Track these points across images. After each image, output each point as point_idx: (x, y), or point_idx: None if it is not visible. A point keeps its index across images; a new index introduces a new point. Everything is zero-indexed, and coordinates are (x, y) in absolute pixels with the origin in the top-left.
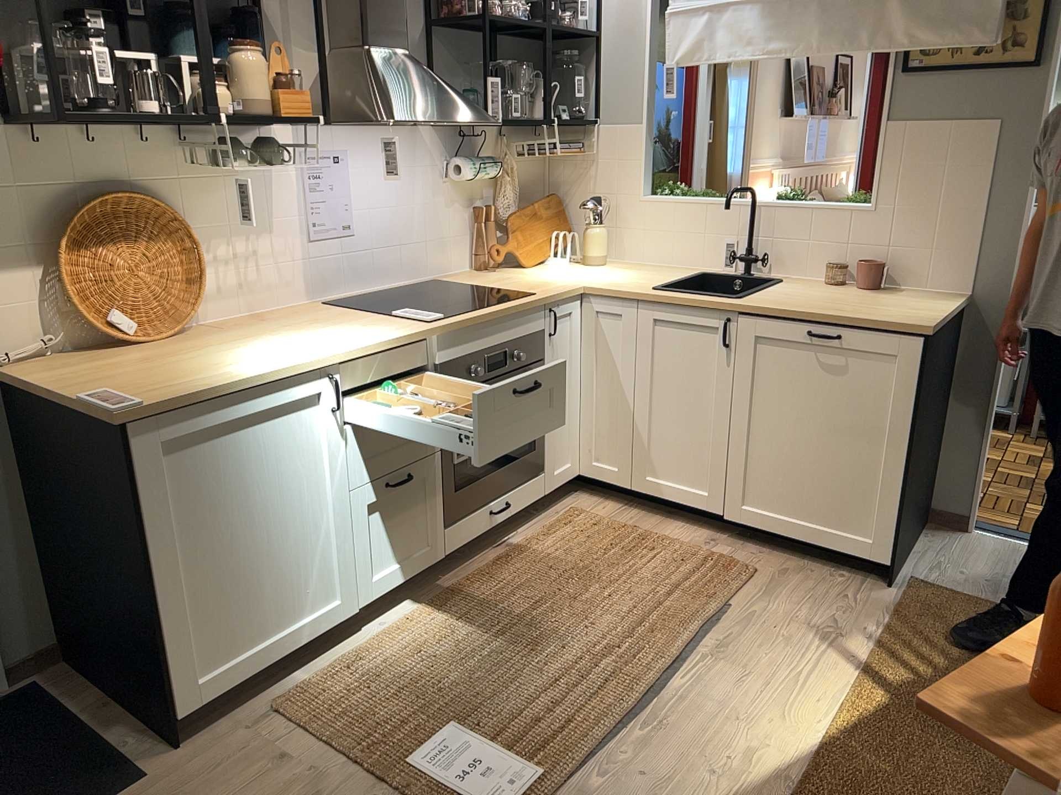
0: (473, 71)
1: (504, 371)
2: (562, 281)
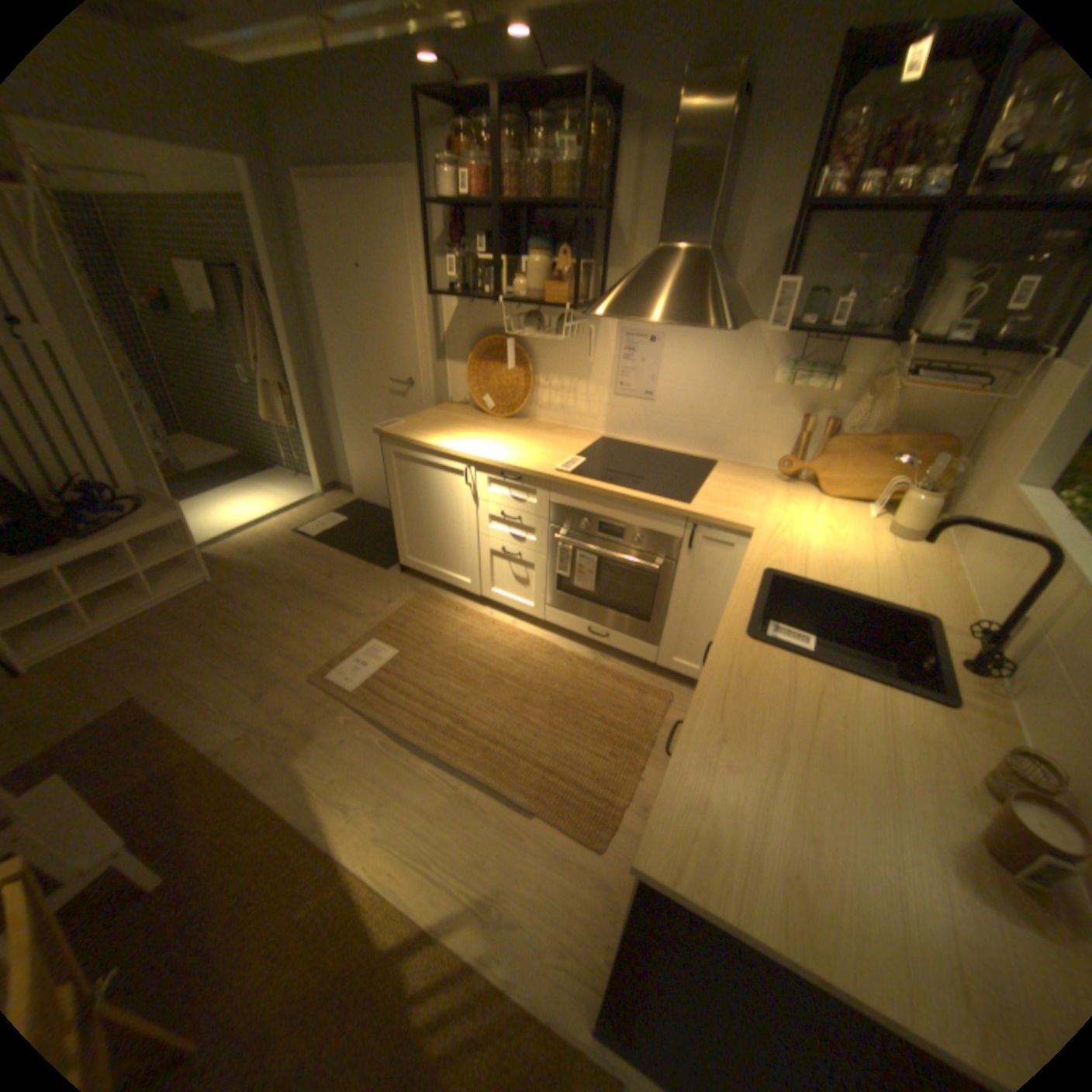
0: (861, 263)
1: (620, 542)
2: (769, 516)
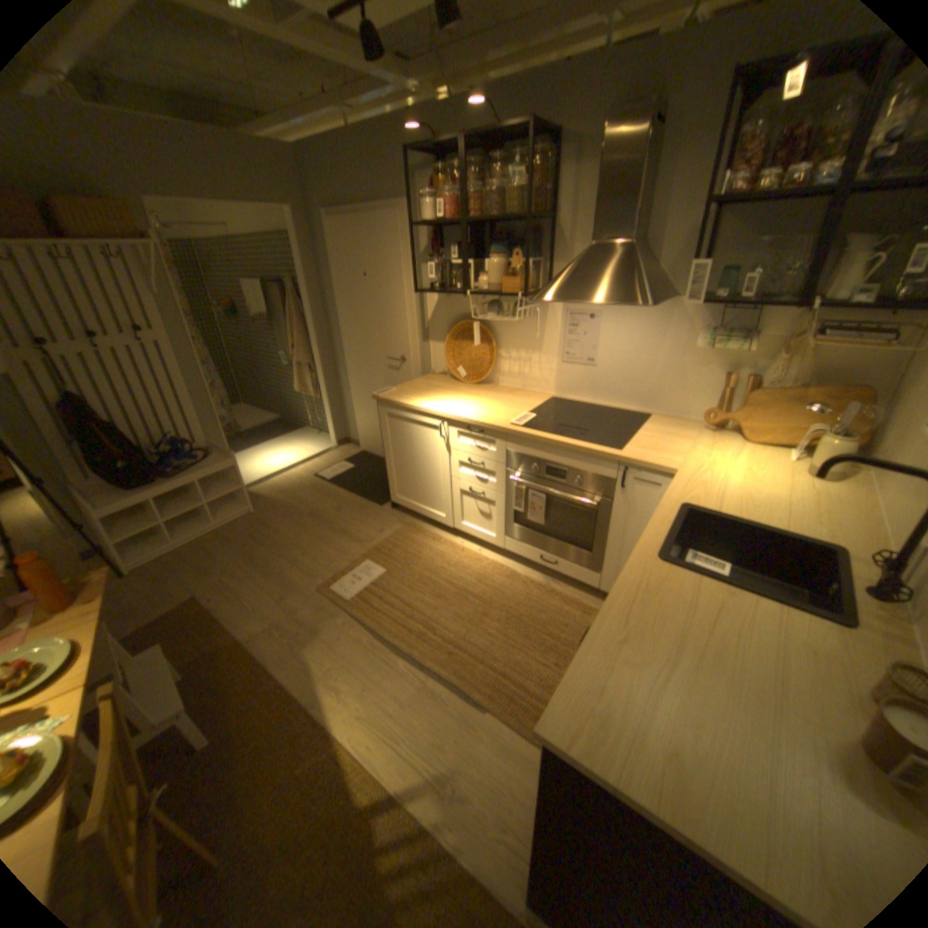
0: (769, 243)
1: (563, 483)
2: (693, 460)
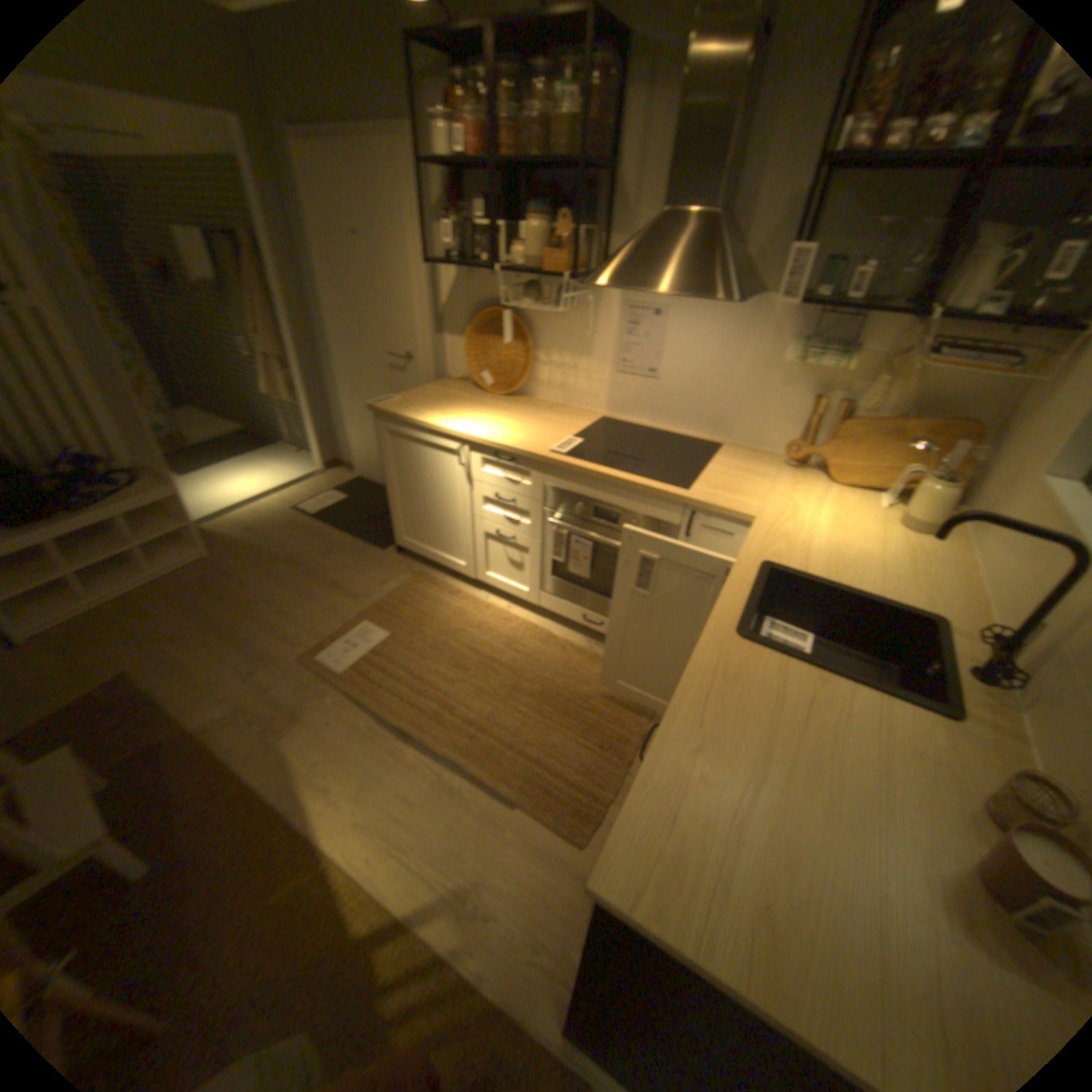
0: (884, 228)
1: (614, 528)
2: (771, 504)
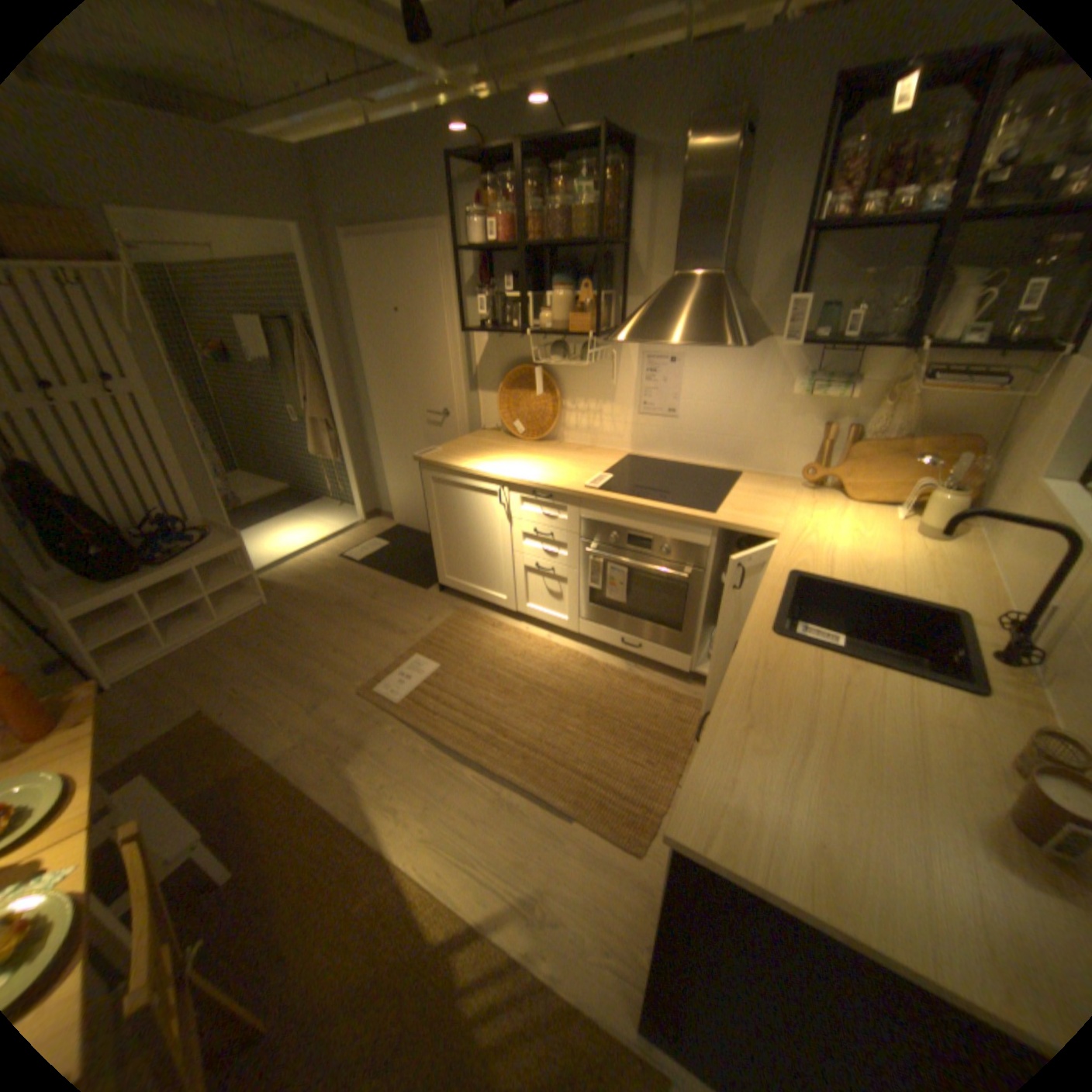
0: (871, 276)
1: (648, 553)
2: (794, 522)
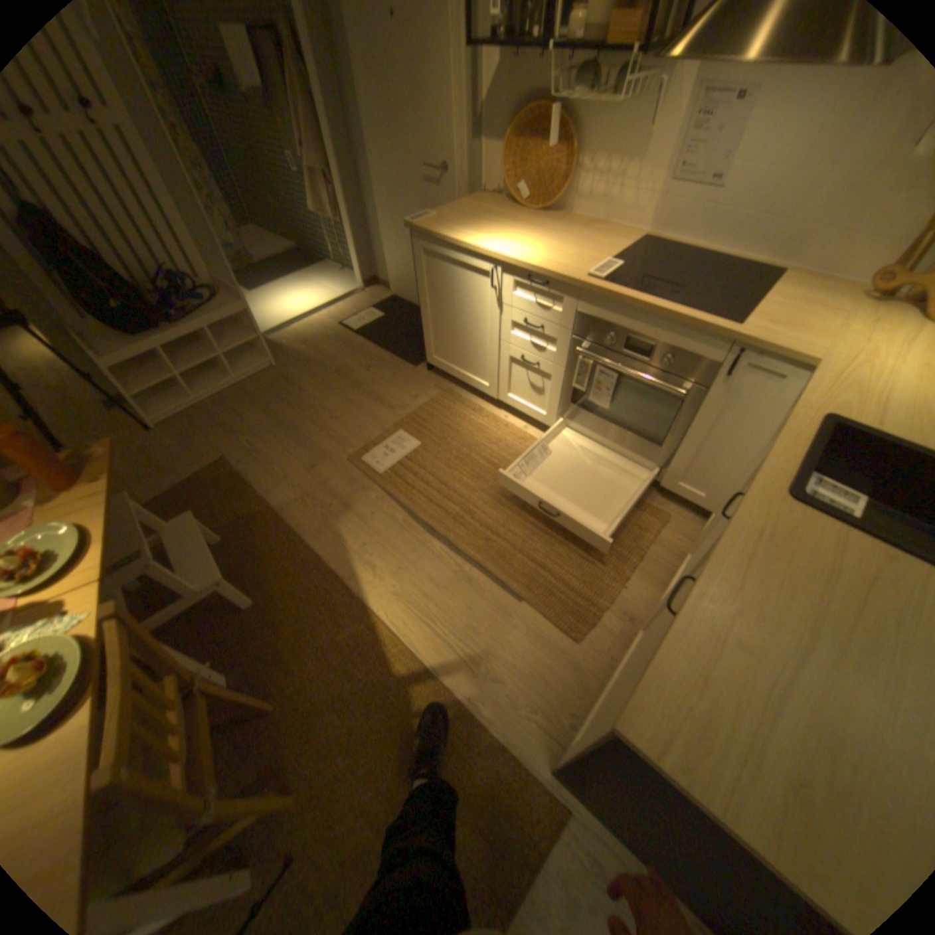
0: None
1: (646, 361)
2: (845, 345)
